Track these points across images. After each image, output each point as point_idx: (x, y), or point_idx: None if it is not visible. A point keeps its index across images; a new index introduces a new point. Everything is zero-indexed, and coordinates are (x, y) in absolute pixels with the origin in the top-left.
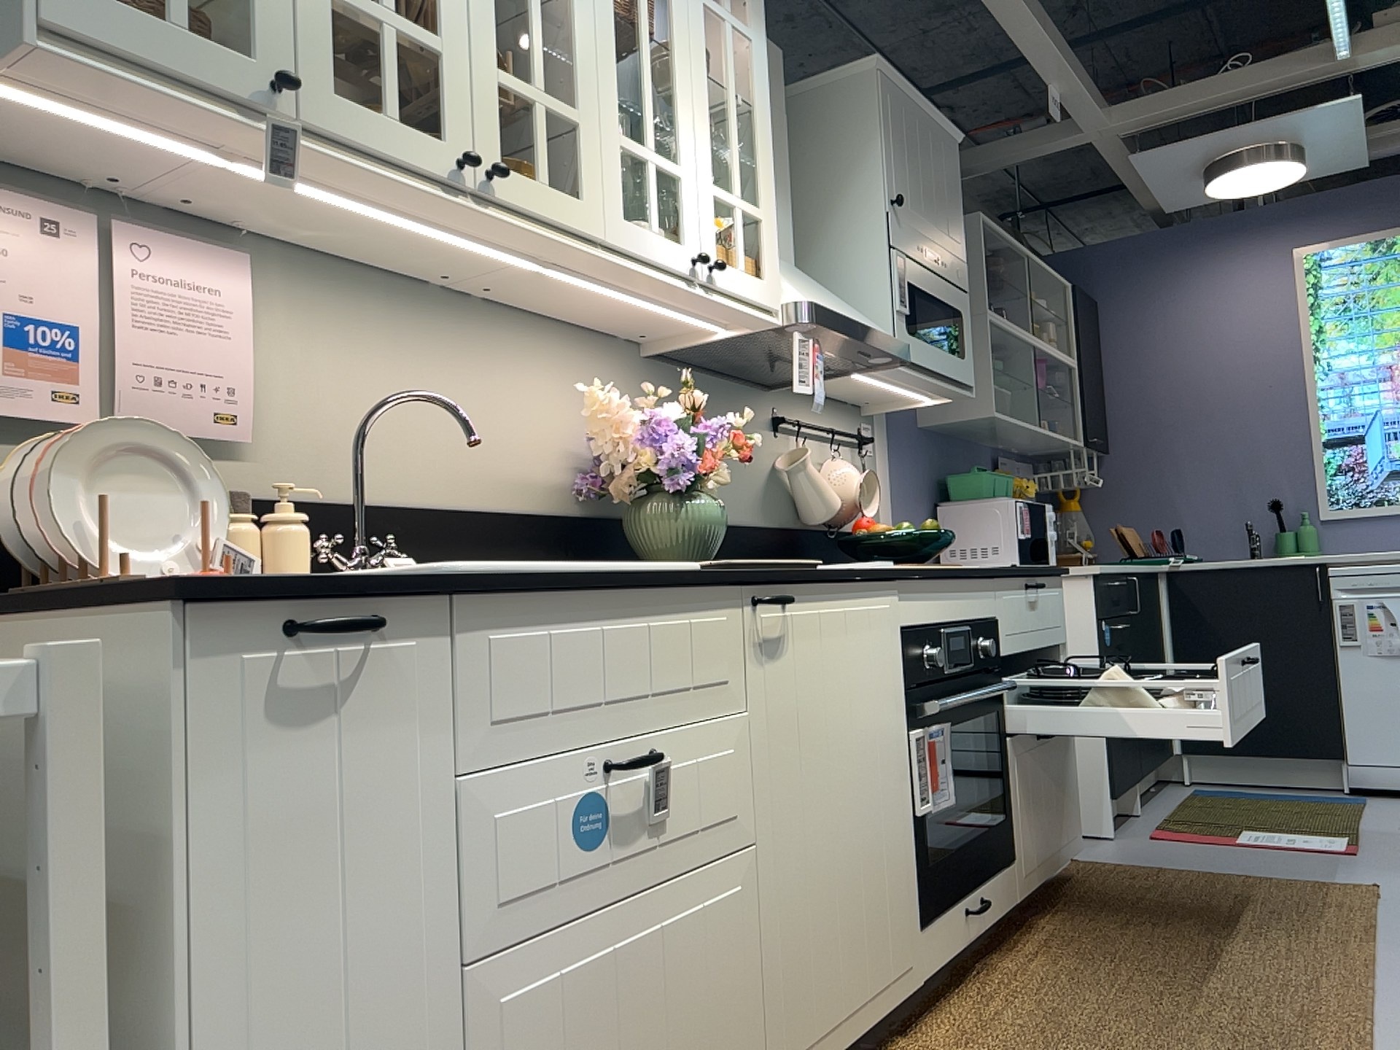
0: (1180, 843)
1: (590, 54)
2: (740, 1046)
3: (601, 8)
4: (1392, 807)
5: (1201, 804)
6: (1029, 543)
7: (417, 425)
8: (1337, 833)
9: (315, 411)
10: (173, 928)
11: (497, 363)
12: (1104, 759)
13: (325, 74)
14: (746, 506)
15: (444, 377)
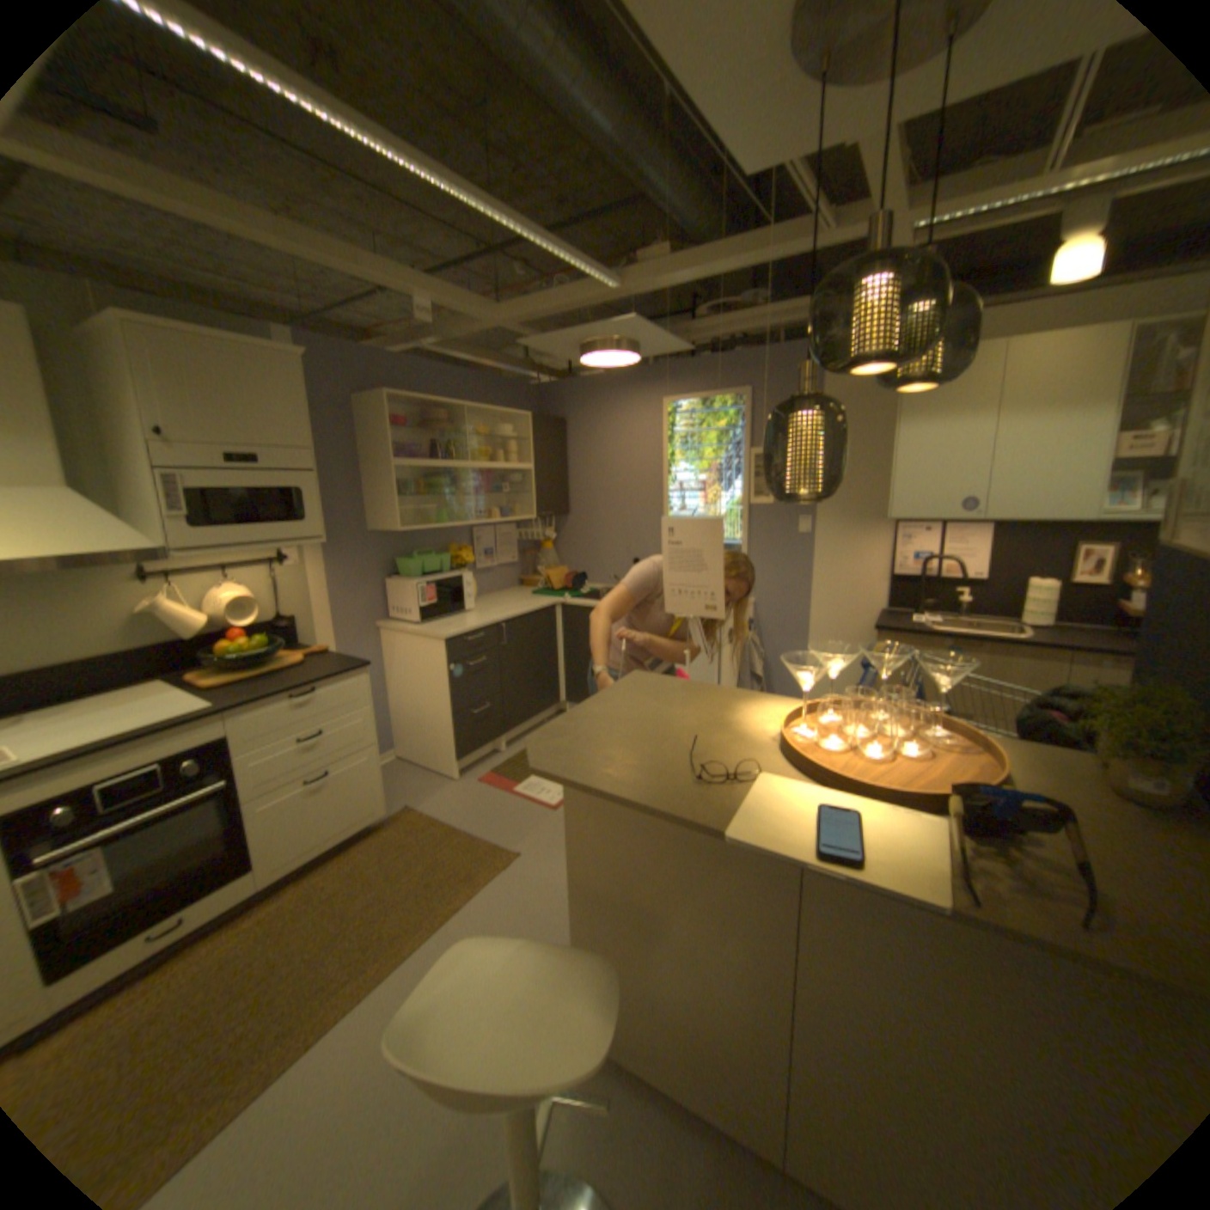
0: (485, 789)
1: None
2: None
3: None
4: None
5: None
6: (430, 607)
7: None
8: None
9: None
10: None
11: None
12: (452, 740)
13: None
14: (94, 644)
15: None
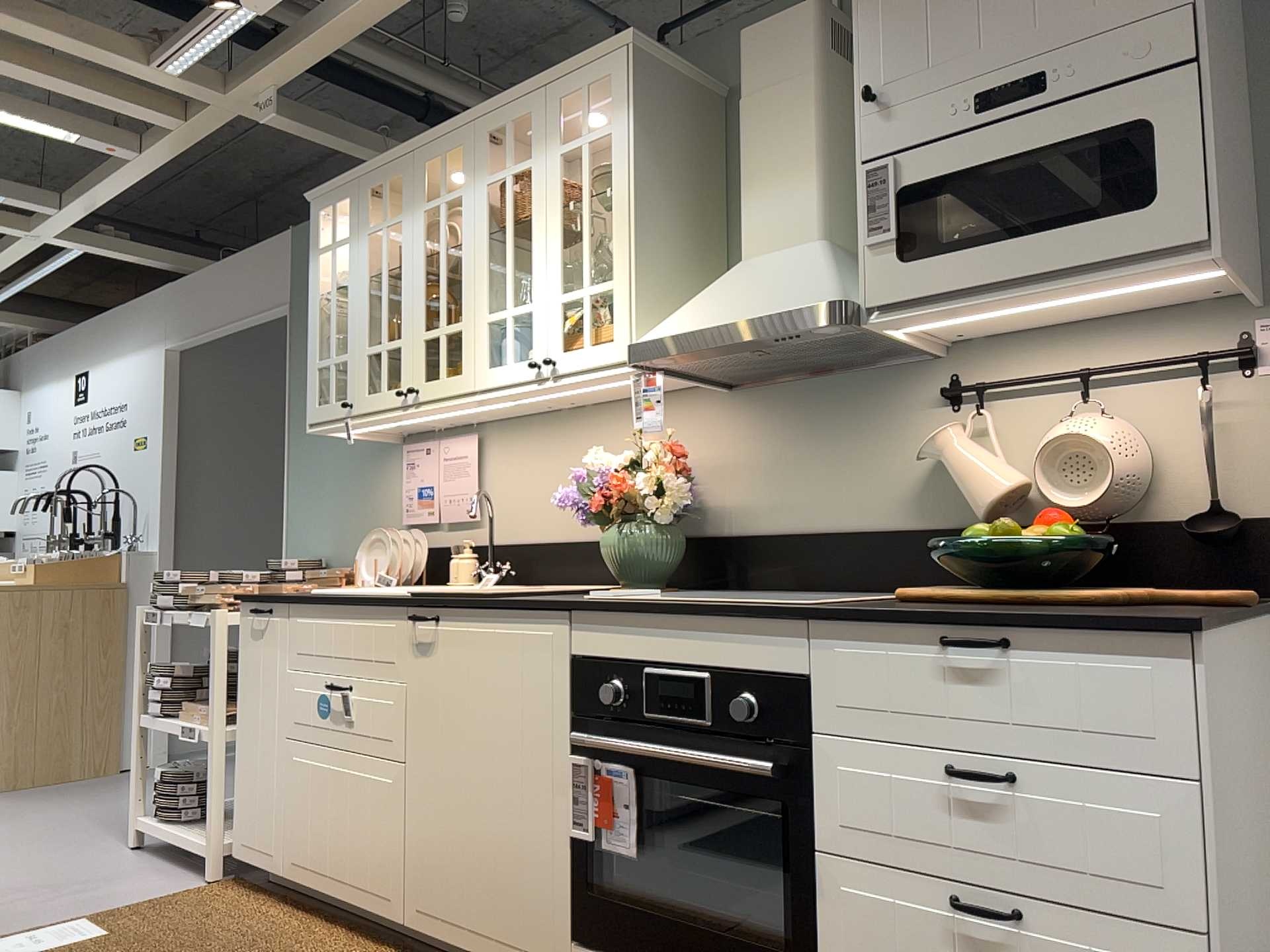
0: None
1: (469, 280)
2: (386, 868)
3: (477, 243)
4: None
5: None
6: None
7: (550, 494)
8: None
9: (506, 498)
10: (239, 686)
11: (598, 441)
12: None
13: (364, 389)
14: (877, 508)
15: (566, 461)
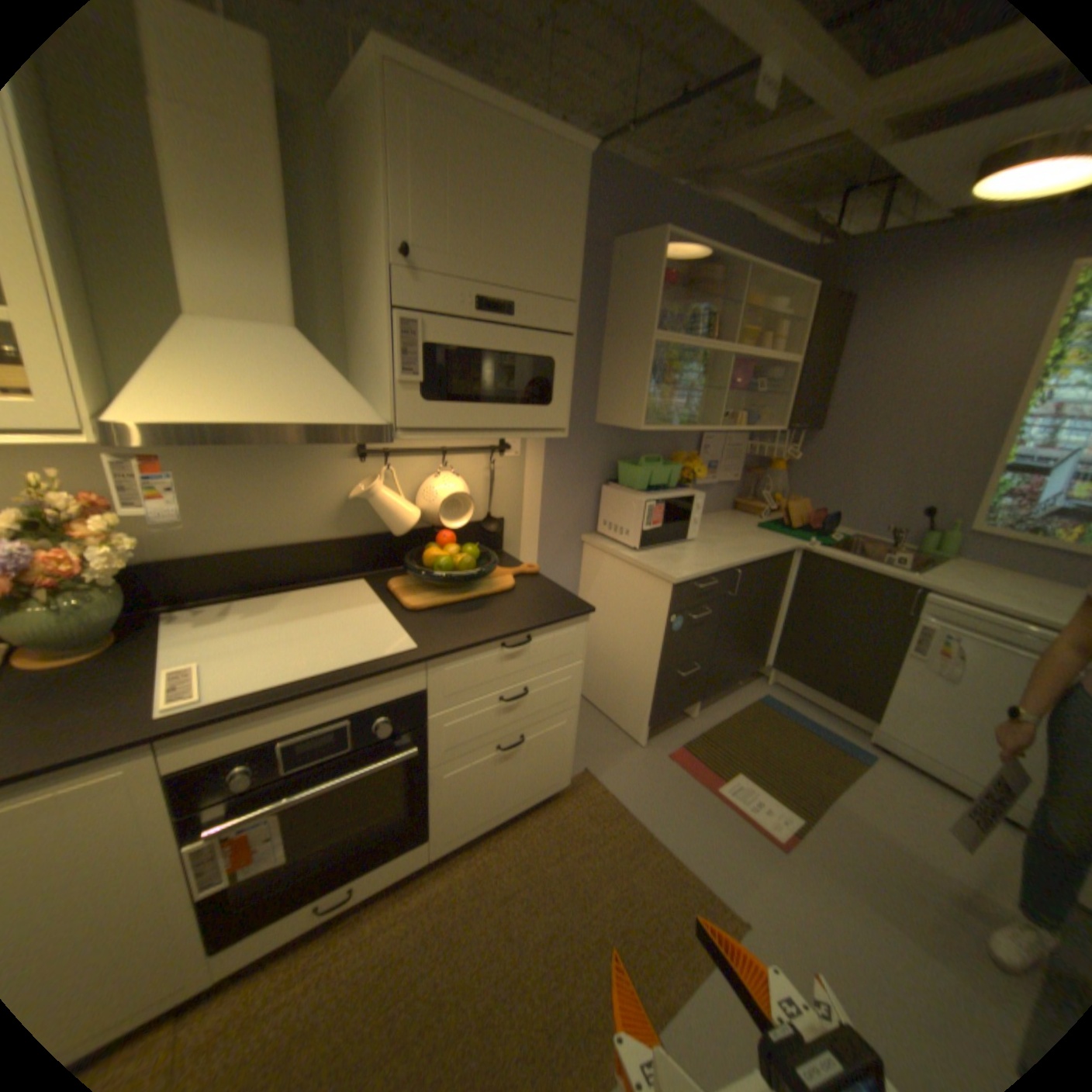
0: (679, 774)
1: None
2: None
3: None
4: (887, 785)
5: (747, 721)
6: (652, 531)
7: None
8: (803, 812)
9: None
10: None
11: None
12: (648, 701)
13: None
14: (306, 527)
15: None
